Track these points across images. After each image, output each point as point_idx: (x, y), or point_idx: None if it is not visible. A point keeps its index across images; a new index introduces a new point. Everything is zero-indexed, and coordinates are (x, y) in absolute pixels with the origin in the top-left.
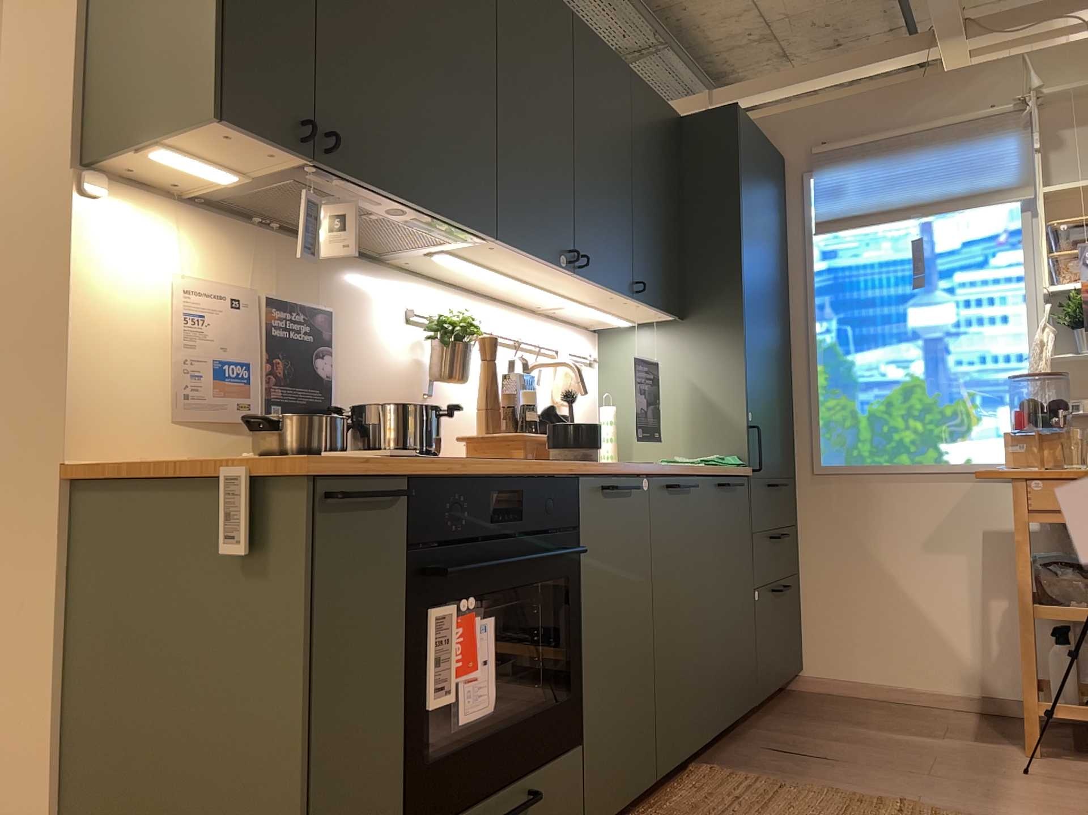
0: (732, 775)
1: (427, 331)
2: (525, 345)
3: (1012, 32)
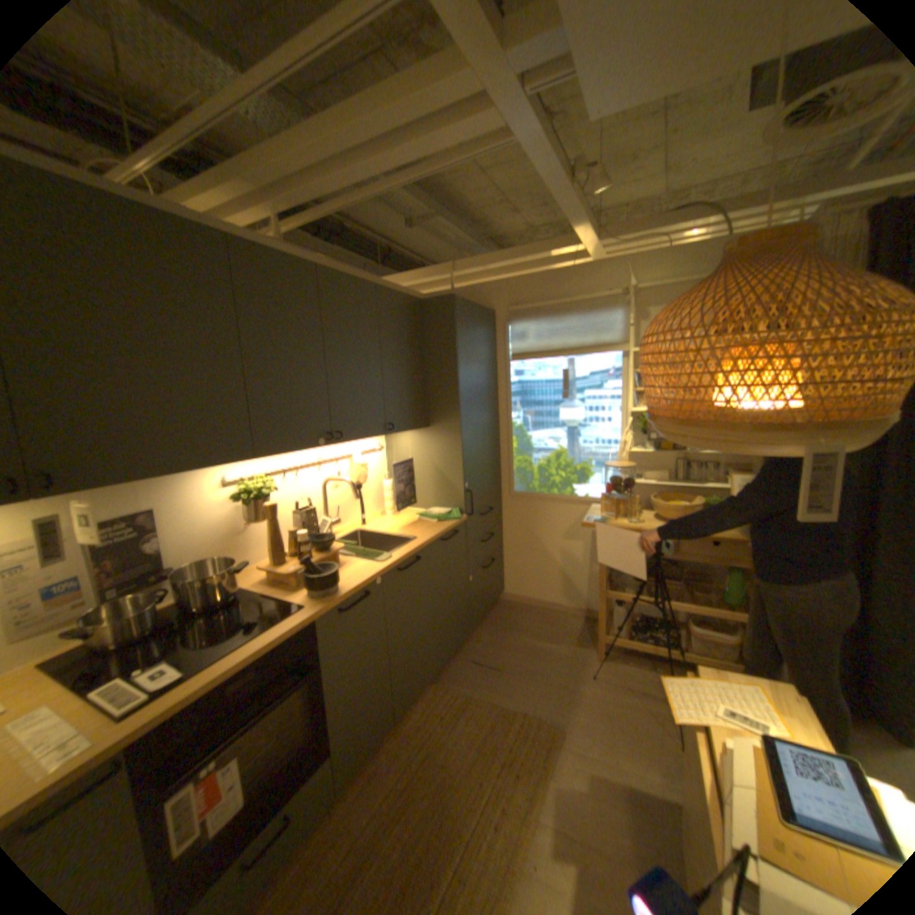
0: (444, 695)
1: (233, 498)
2: (325, 461)
3: (626, 240)
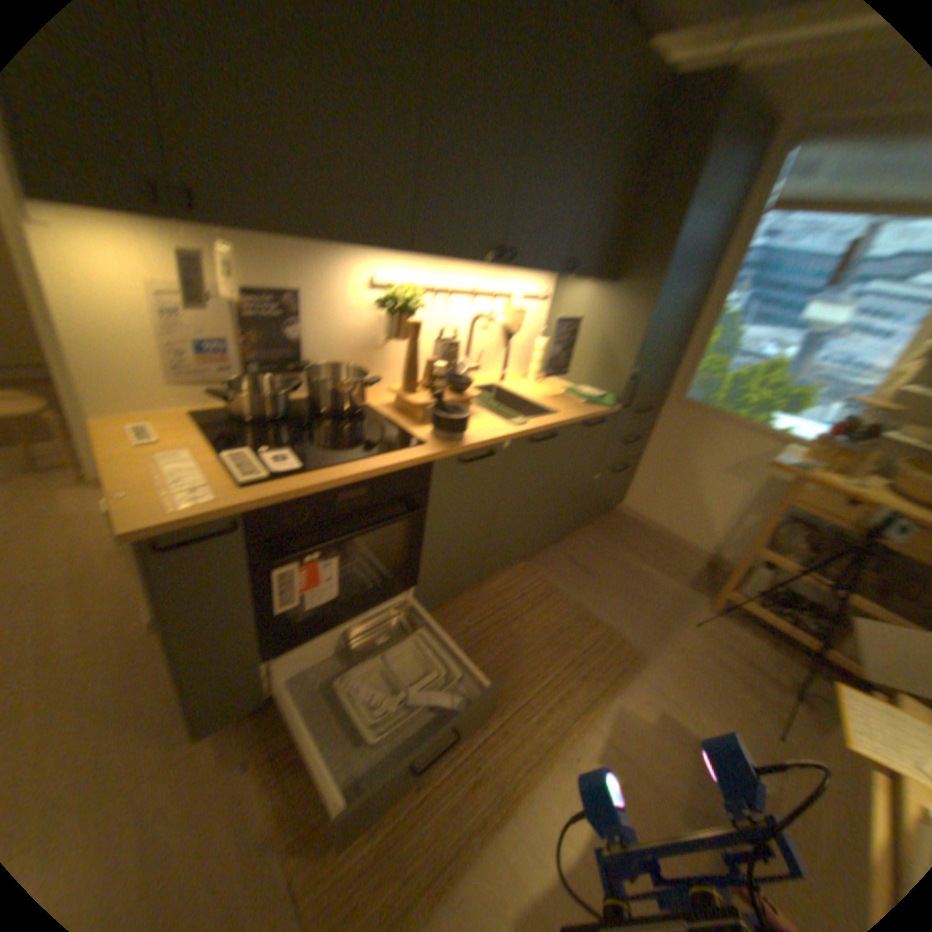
0: (533, 575)
1: (380, 303)
2: (483, 292)
3: None
